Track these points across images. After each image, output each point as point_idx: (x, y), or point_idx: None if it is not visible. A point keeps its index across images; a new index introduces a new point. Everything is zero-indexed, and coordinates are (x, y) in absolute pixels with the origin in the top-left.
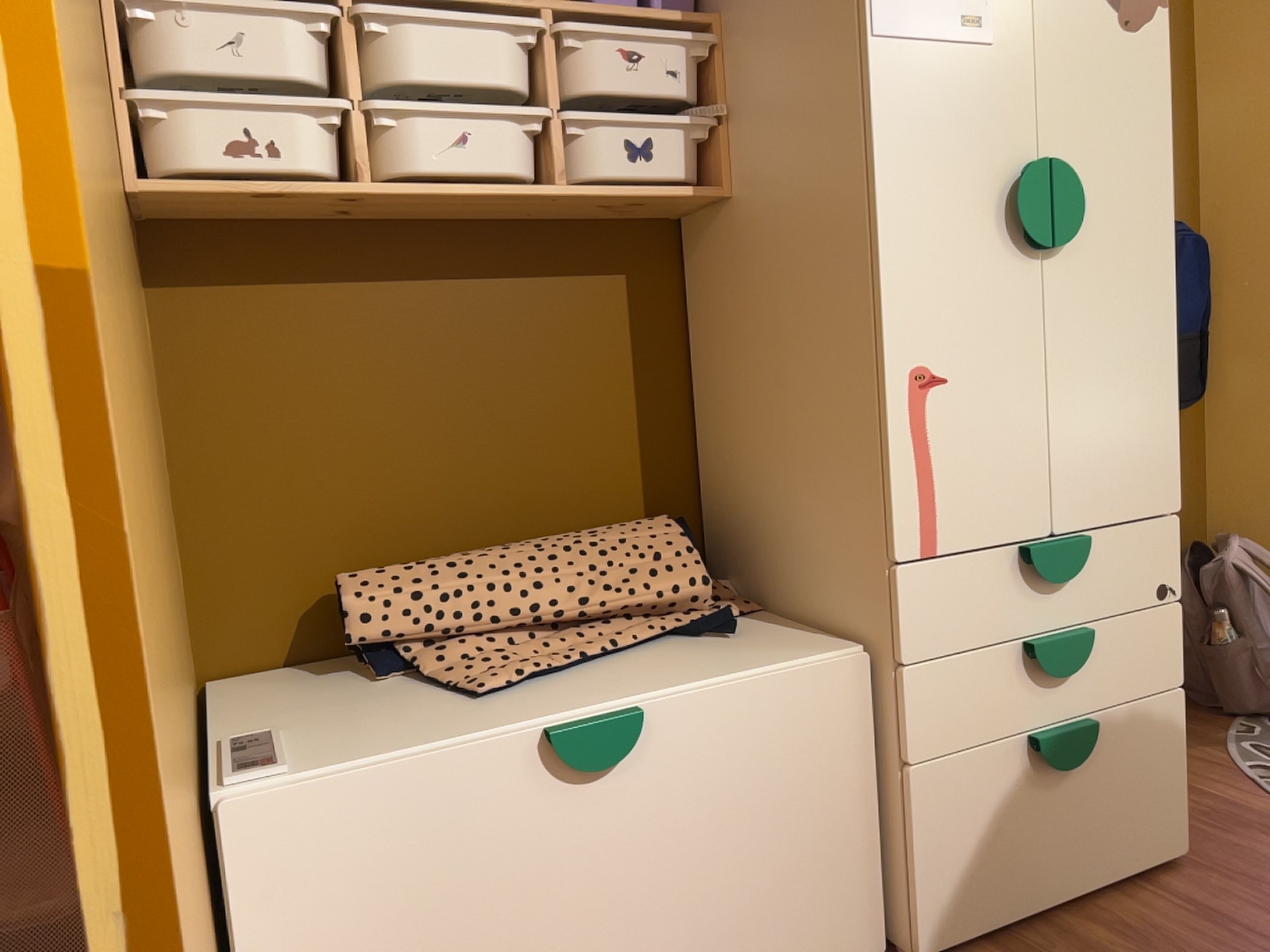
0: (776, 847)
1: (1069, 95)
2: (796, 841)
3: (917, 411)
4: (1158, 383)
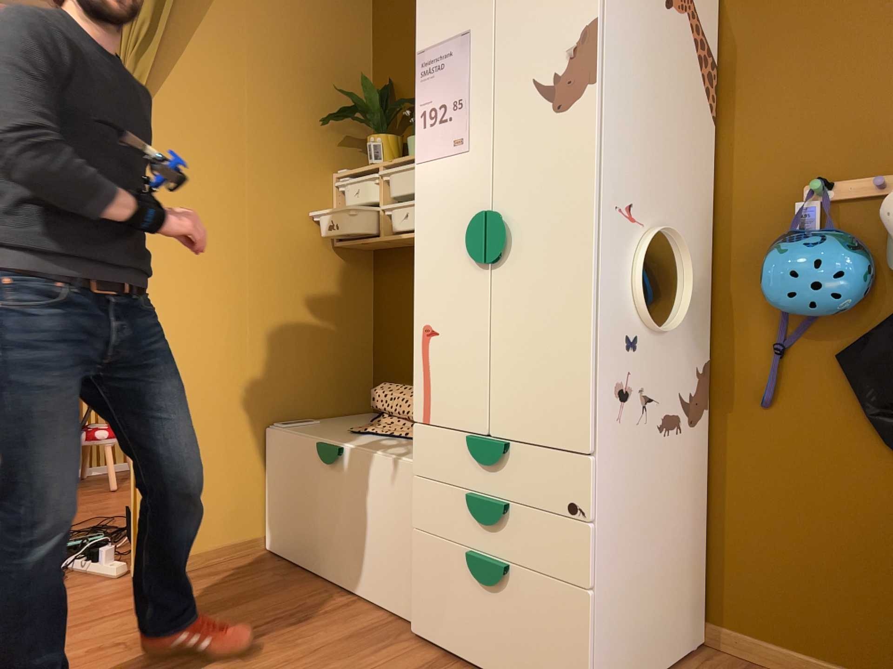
0: (379, 535)
1: (514, 165)
2: (386, 538)
3: (424, 346)
4: (573, 355)
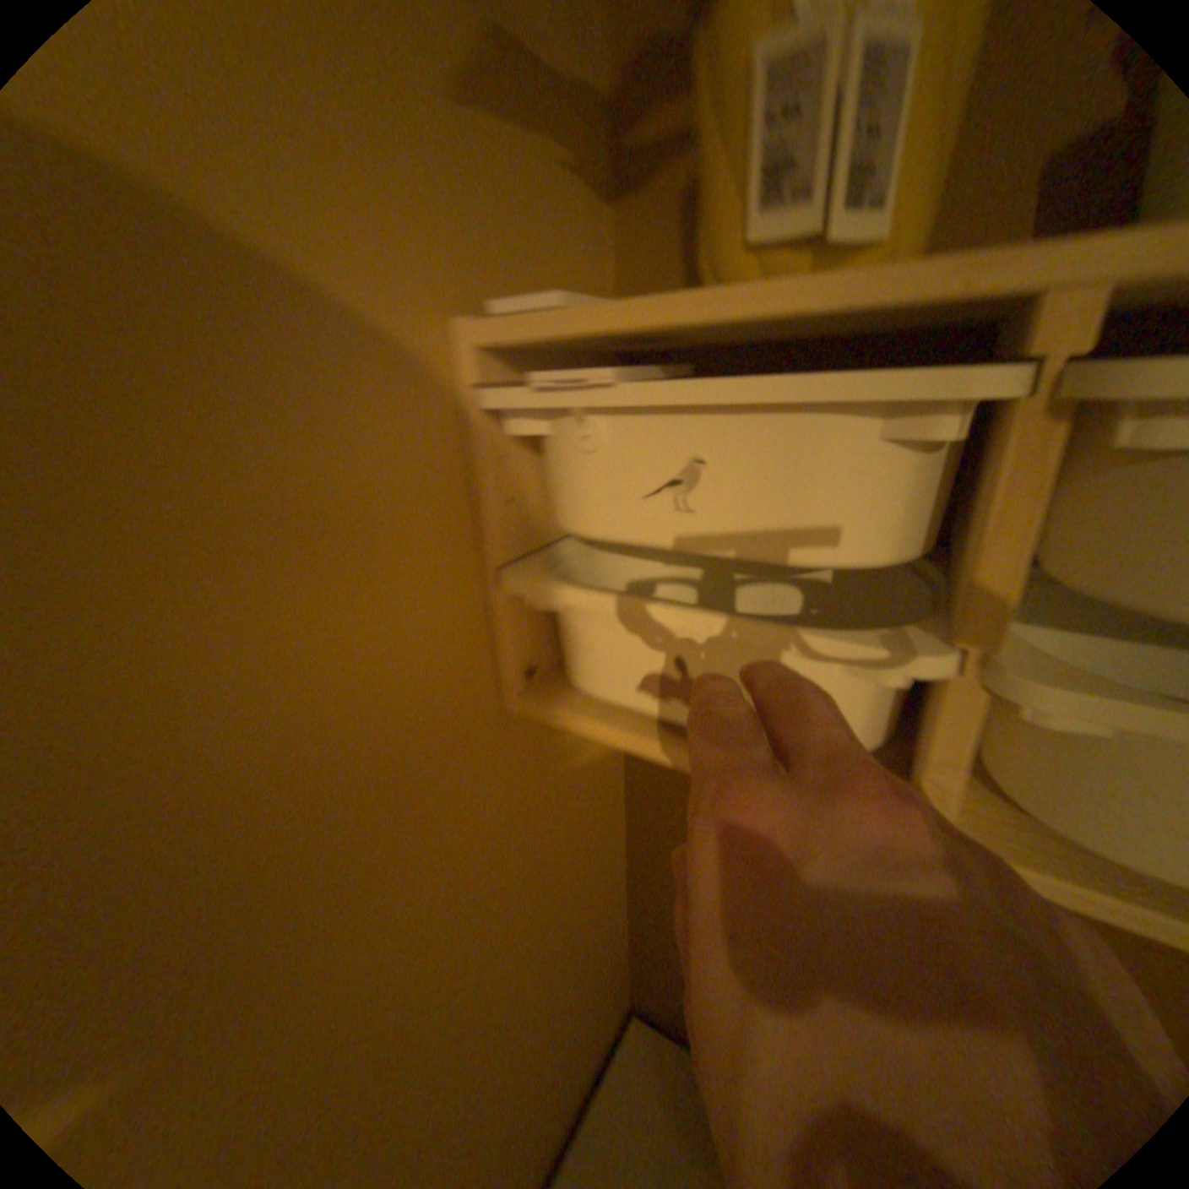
0: None
1: None
2: None
3: None
4: None
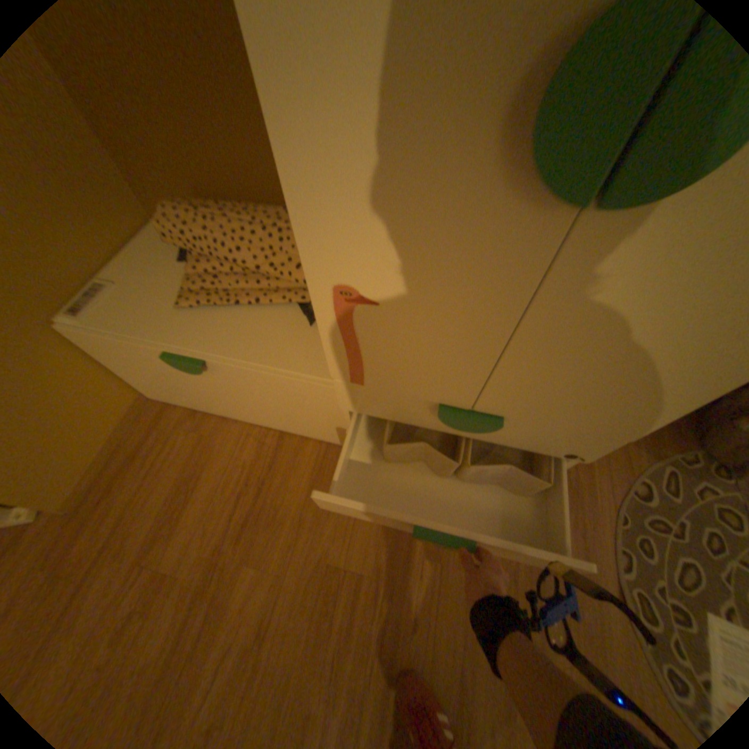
0: (292, 412)
1: None
2: (302, 415)
3: (342, 313)
4: (695, 377)
